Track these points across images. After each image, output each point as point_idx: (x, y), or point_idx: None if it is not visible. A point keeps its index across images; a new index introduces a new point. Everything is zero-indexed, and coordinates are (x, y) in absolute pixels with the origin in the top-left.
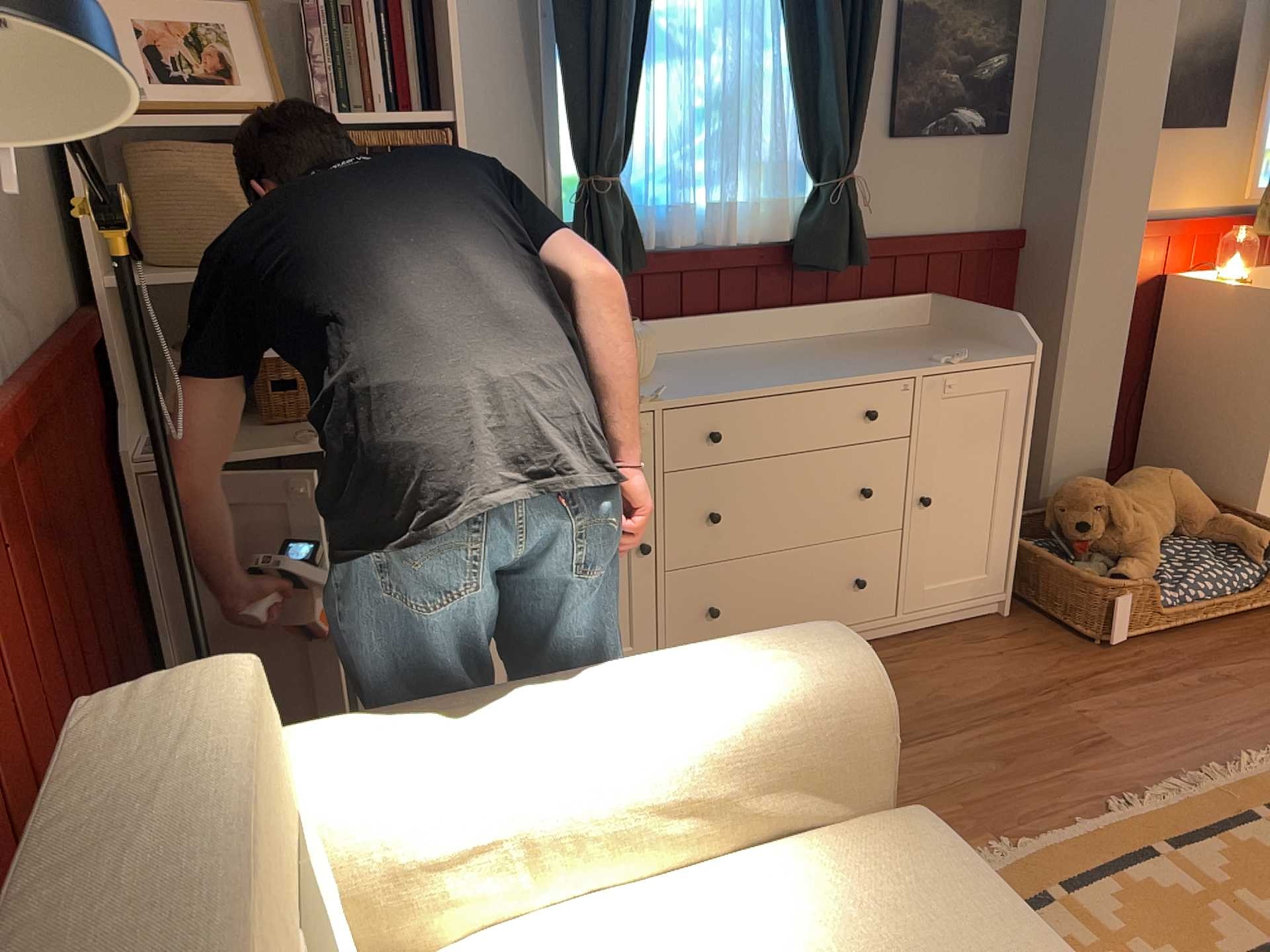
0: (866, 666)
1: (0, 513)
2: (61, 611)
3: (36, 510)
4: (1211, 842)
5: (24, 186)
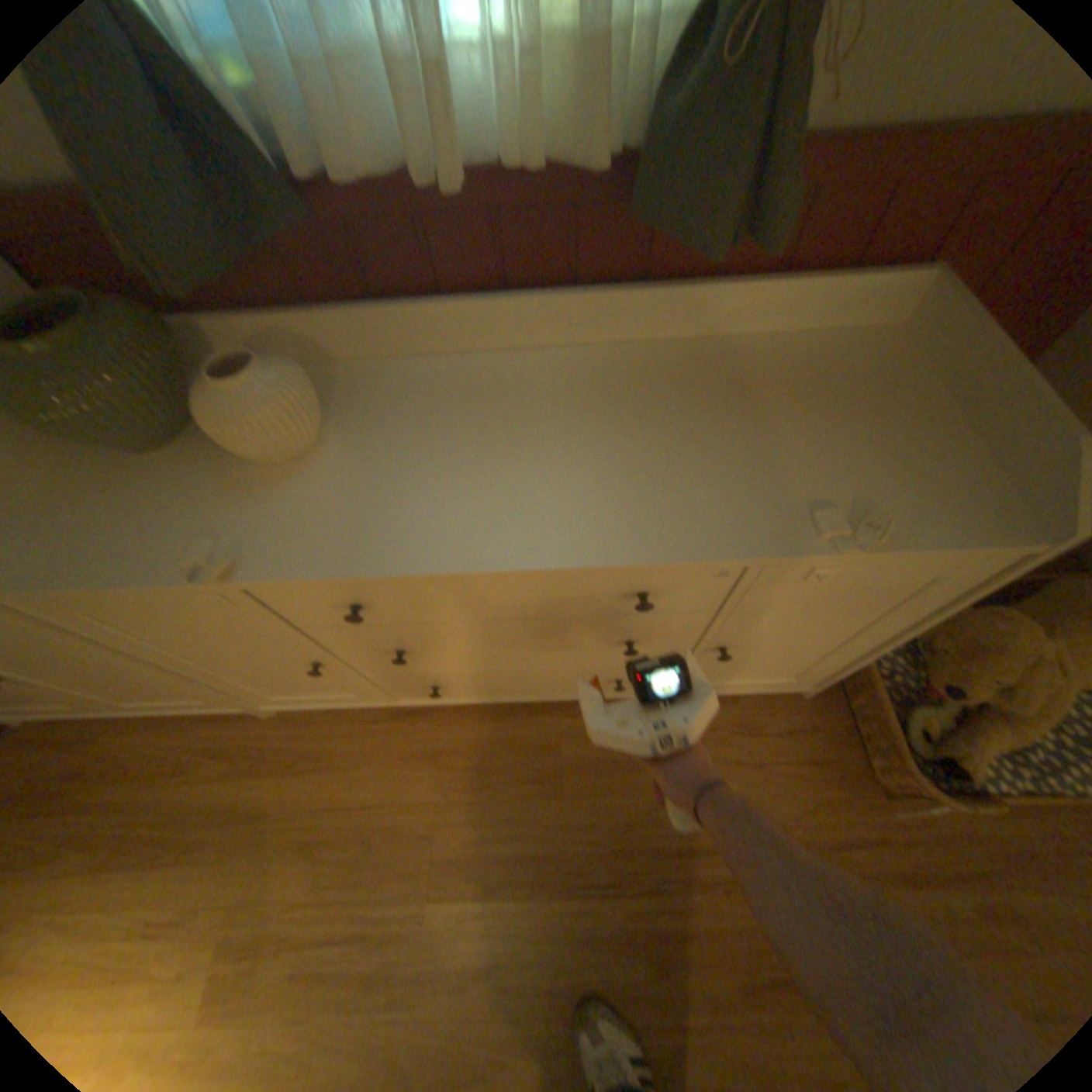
0: None
1: None
2: None
3: None
4: None
5: None
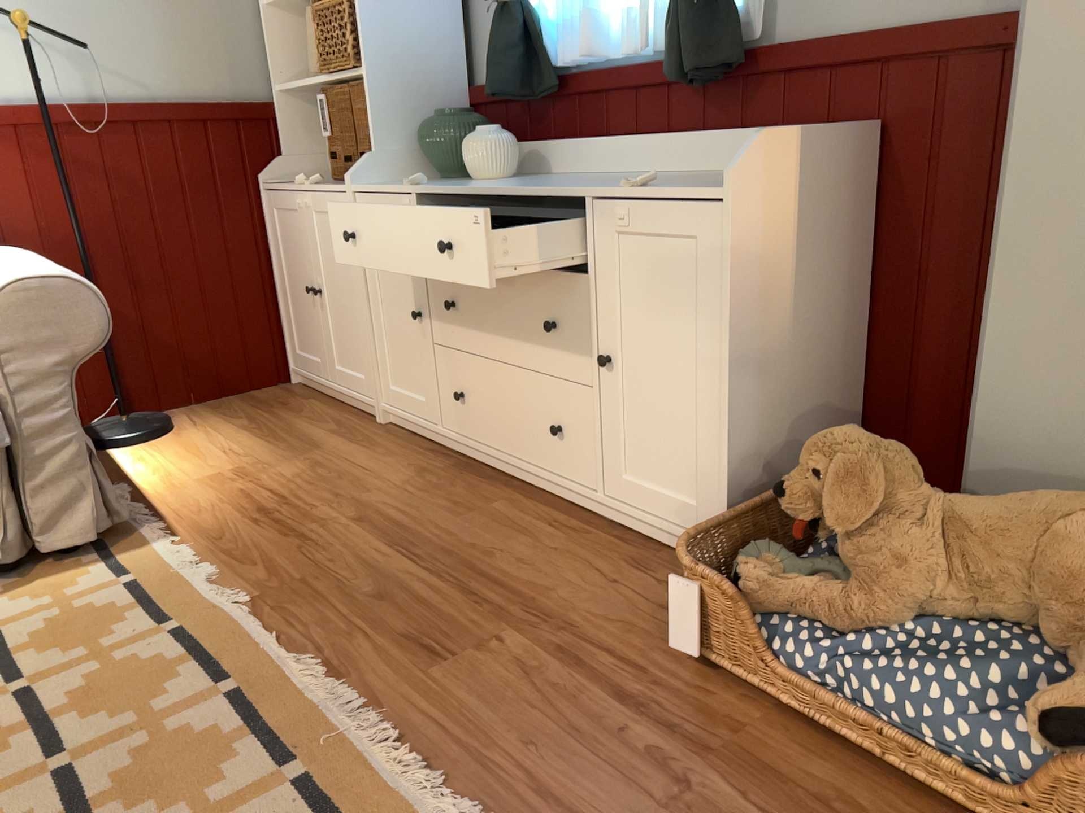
0: (6, 286)
1: (47, 153)
2: (113, 214)
3: (103, 166)
4: (237, 721)
5: (206, 37)
